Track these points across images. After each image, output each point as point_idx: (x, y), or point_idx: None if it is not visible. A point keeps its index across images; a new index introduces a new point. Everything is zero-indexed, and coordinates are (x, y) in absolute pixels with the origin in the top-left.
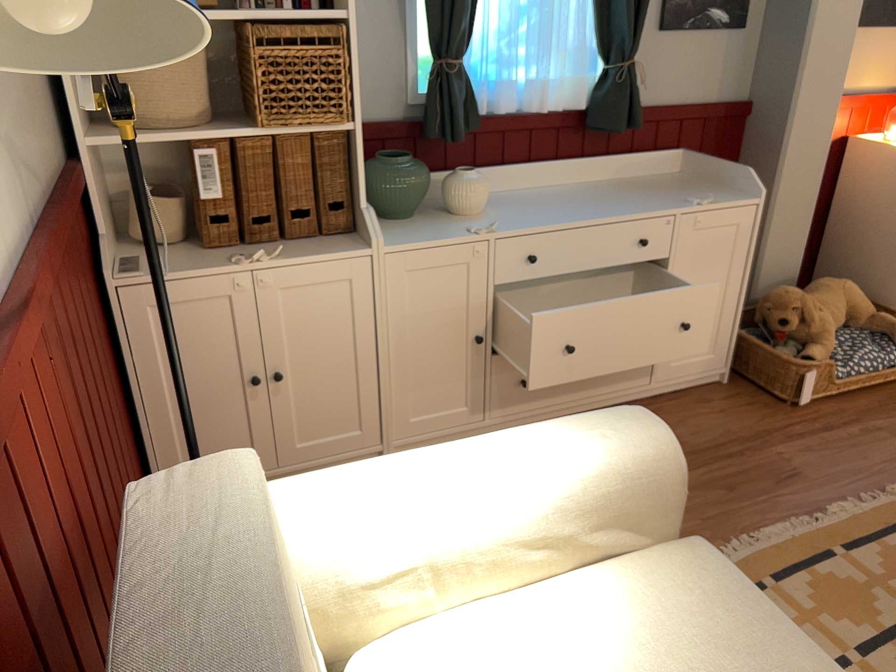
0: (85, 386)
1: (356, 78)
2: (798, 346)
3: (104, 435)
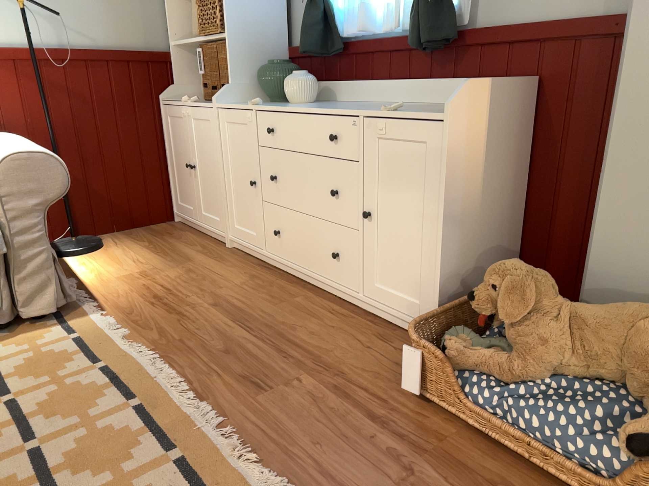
0: (80, 115)
1: (225, 8)
2: (490, 343)
3: (94, 142)
